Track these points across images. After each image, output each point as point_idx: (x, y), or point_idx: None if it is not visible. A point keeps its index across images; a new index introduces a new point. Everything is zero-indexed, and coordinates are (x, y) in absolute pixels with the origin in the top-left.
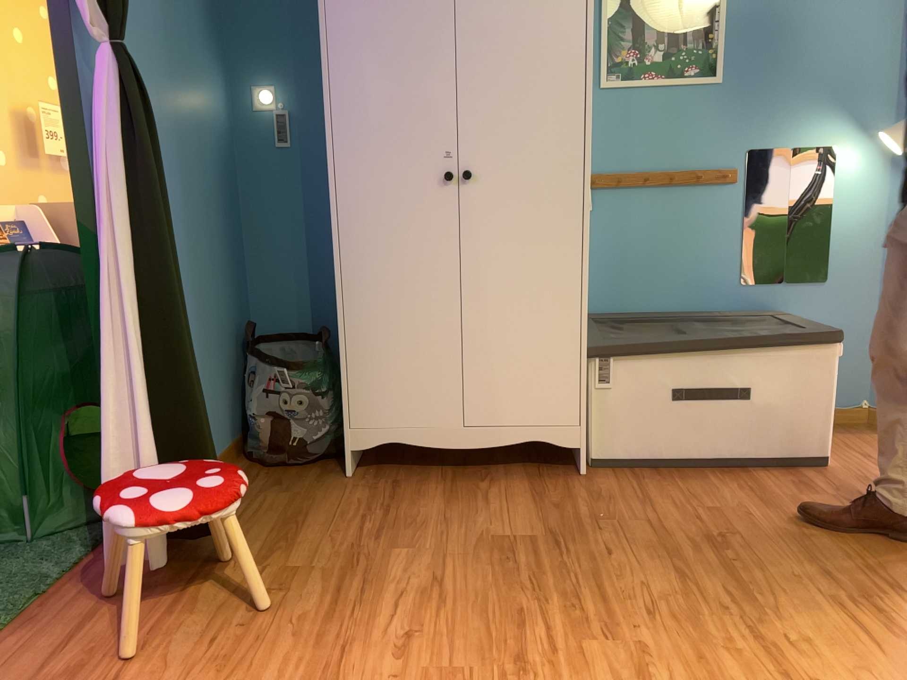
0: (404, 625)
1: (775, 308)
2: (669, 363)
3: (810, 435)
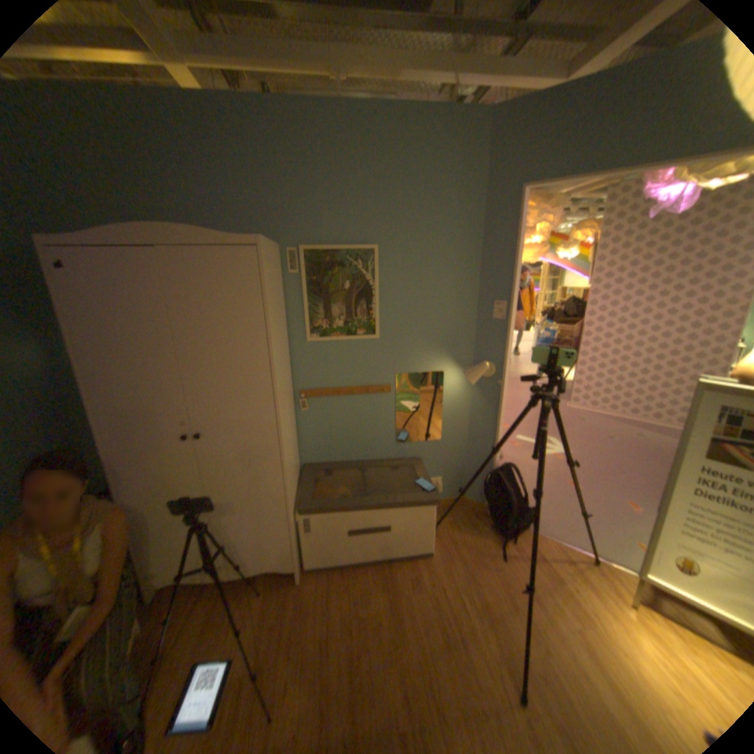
0: None
1: (414, 454)
2: (344, 520)
3: (423, 546)
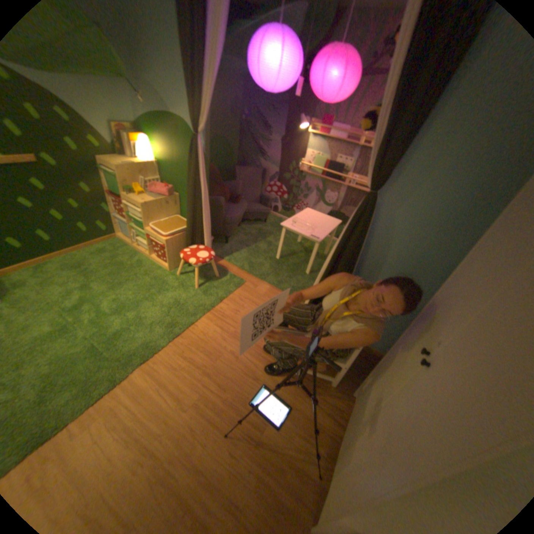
0: (240, 362)
1: None
2: None
3: None
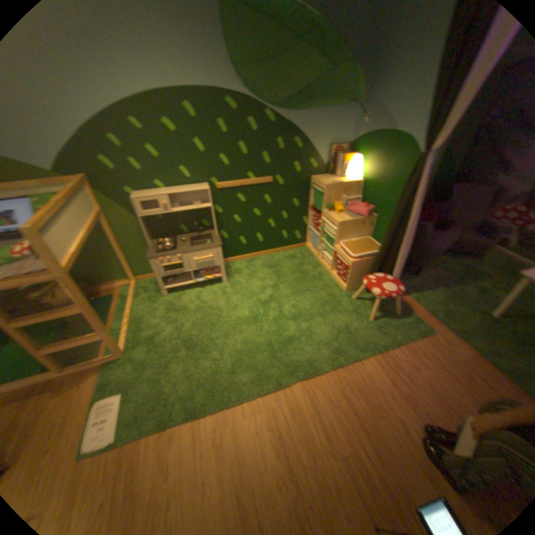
0: (413, 441)
1: None
2: None
3: None
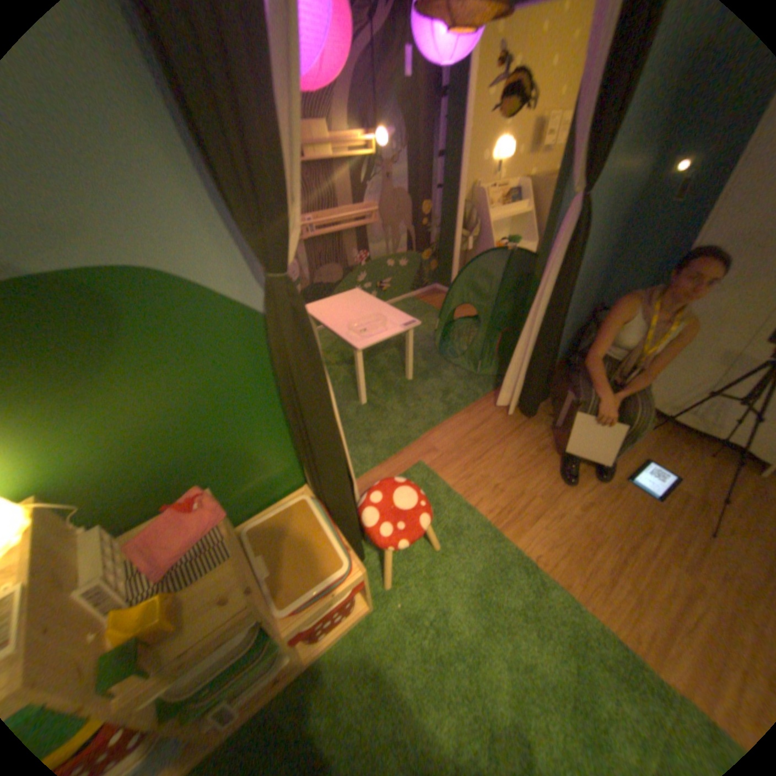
0: (595, 499)
1: None
2: None
3: None
